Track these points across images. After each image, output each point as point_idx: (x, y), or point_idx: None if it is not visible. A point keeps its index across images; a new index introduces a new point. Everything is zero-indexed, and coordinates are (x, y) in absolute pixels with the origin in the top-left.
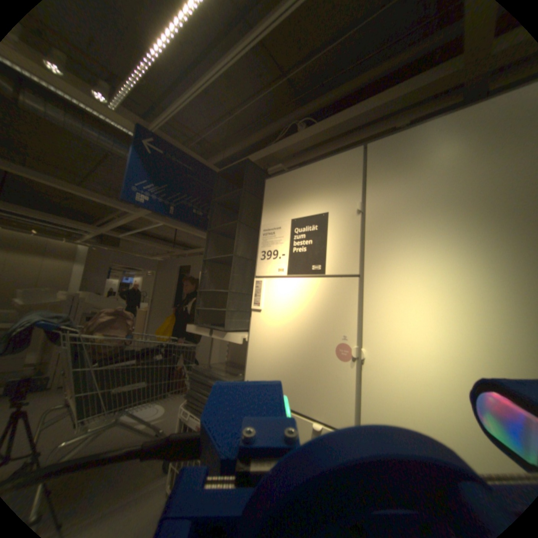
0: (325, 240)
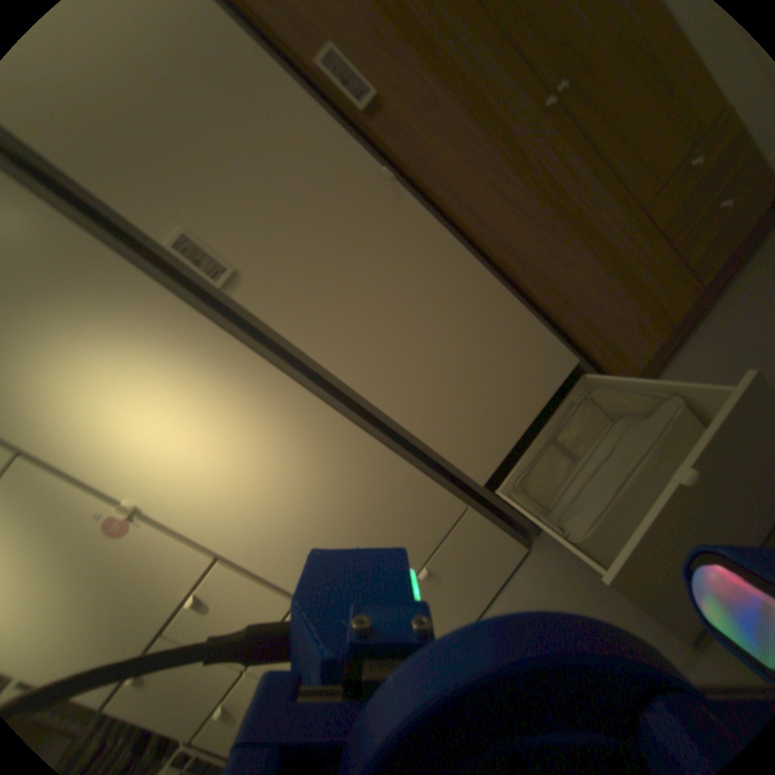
0: None
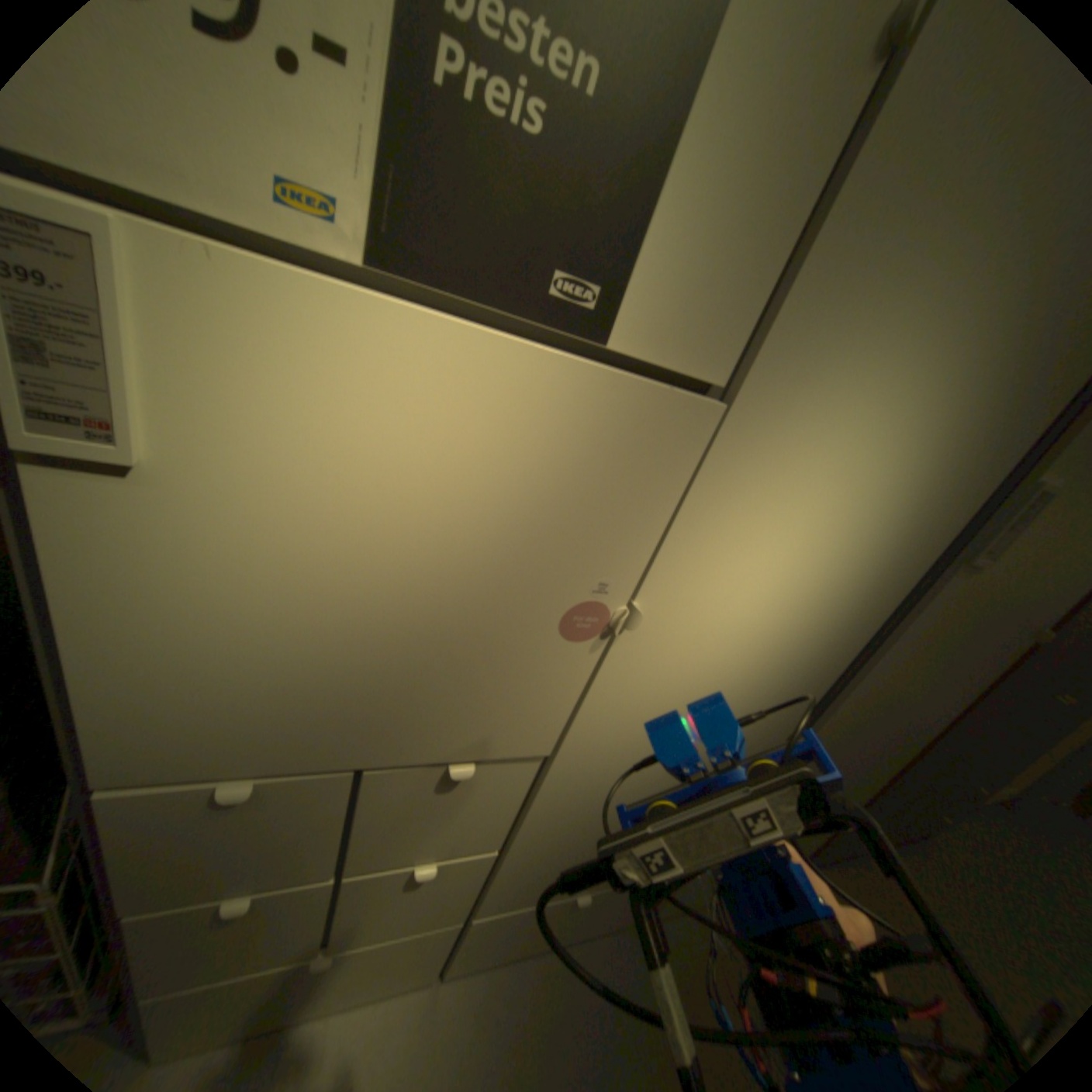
0: (678, 120)
